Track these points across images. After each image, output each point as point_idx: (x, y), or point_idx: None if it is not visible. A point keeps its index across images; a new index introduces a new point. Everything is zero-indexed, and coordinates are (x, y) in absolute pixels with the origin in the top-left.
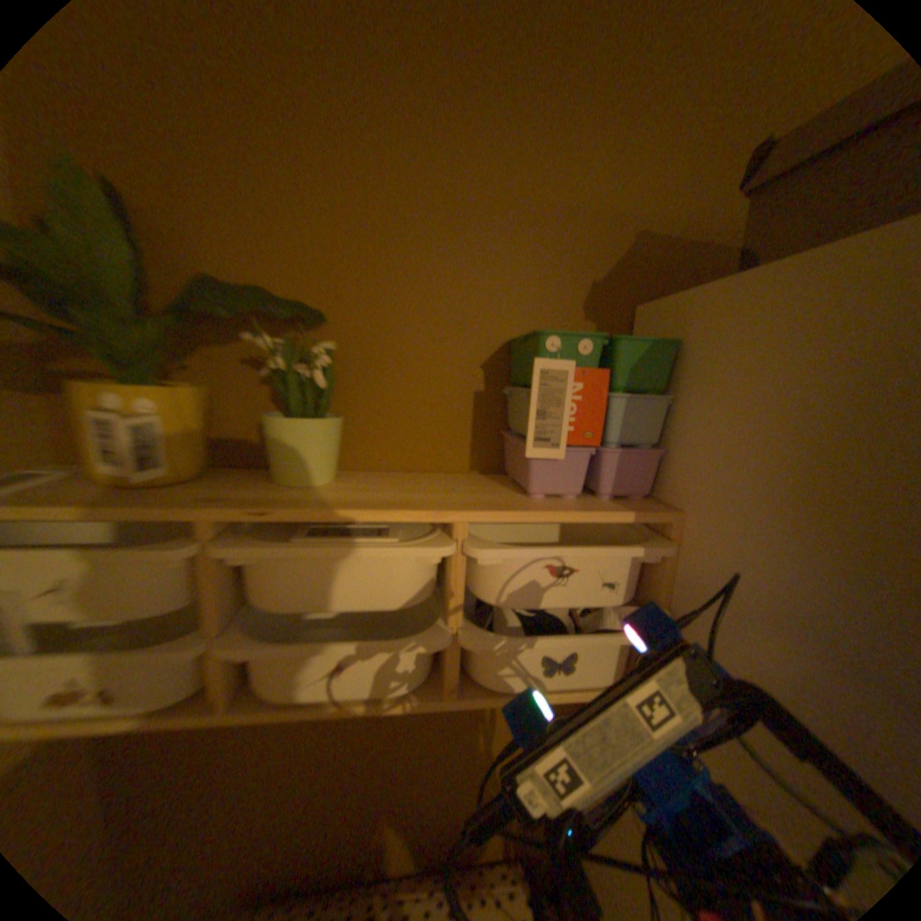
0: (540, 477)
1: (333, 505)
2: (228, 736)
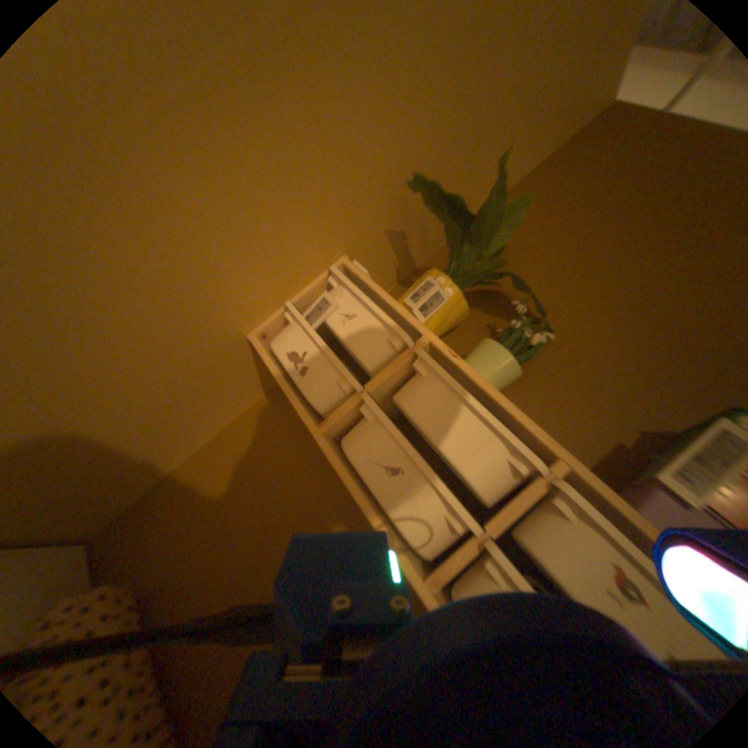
0: (651, 512)
1: (488, 386)
2: (263, 489)
